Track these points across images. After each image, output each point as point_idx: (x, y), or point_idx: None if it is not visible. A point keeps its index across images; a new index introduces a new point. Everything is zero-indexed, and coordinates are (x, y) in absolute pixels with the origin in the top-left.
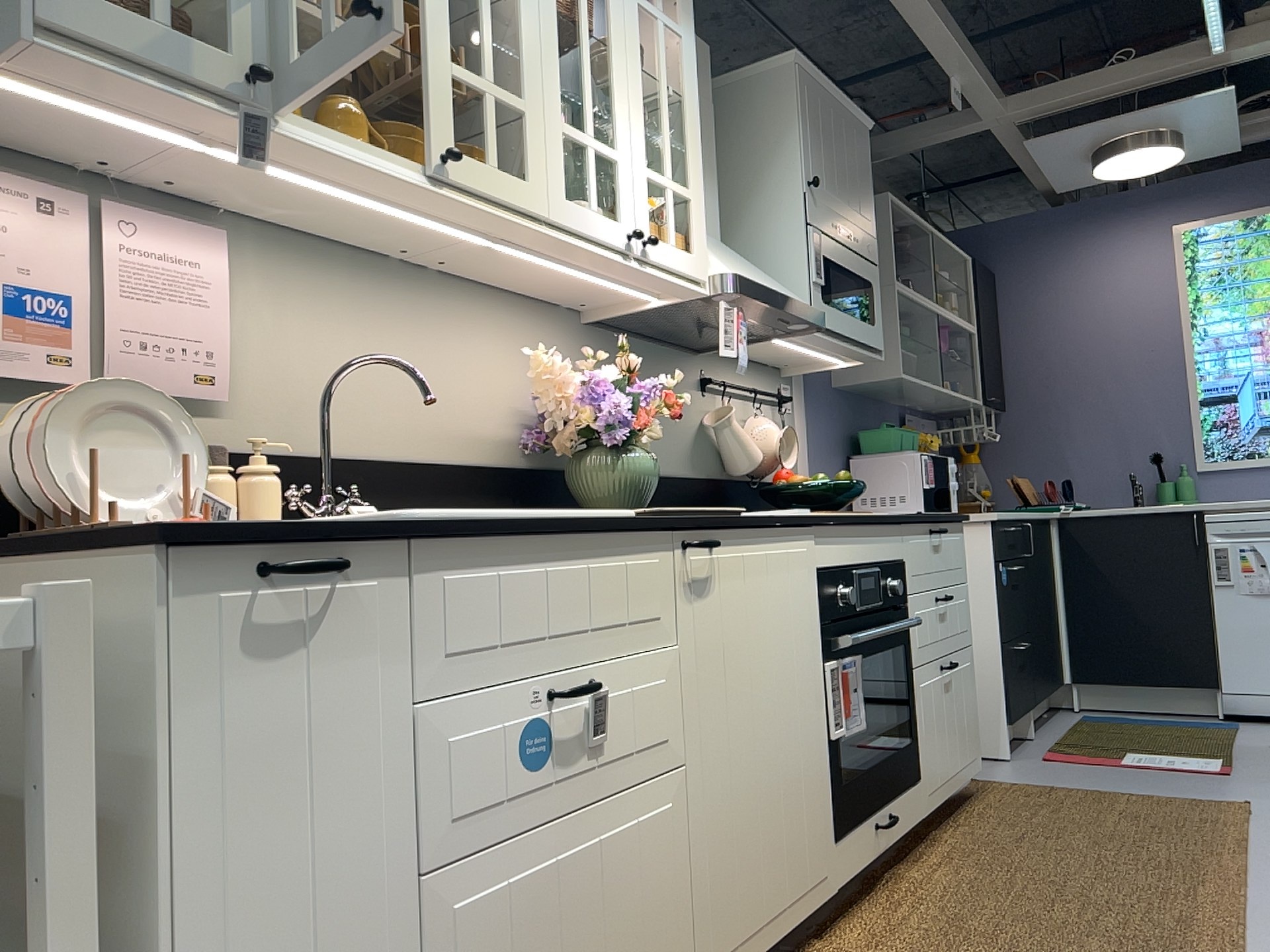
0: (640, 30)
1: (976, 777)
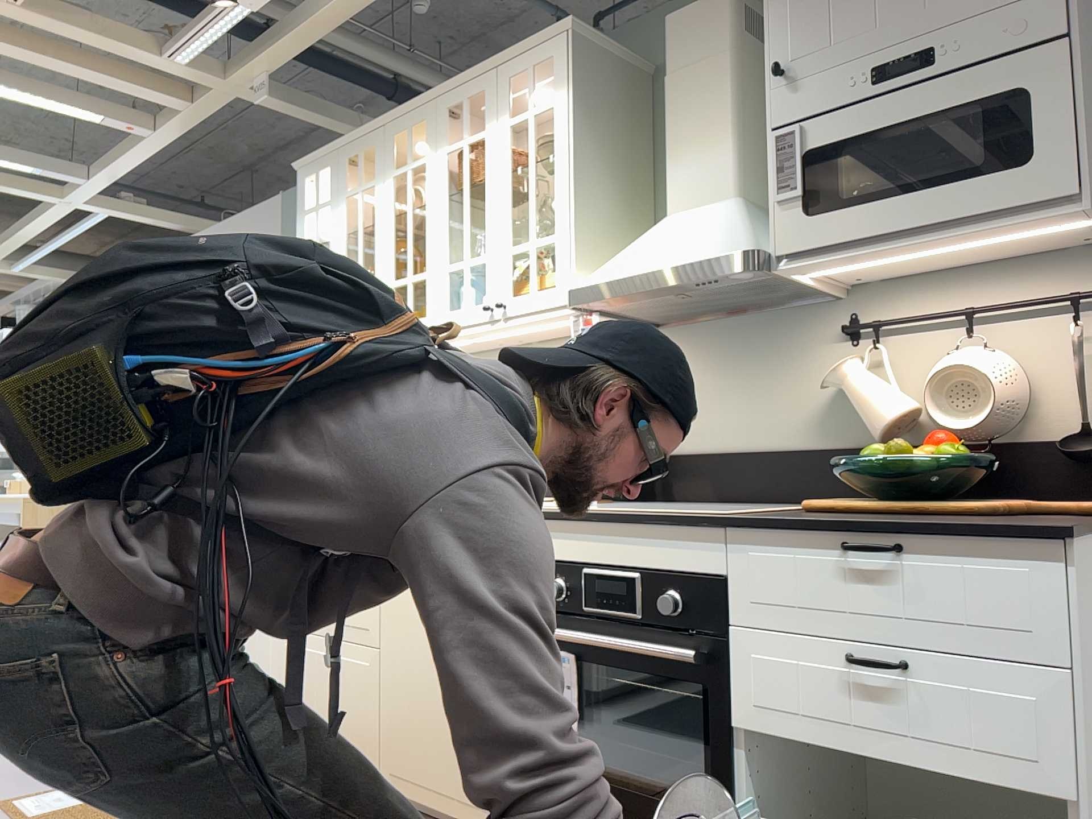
0: (508, 147)
1: None
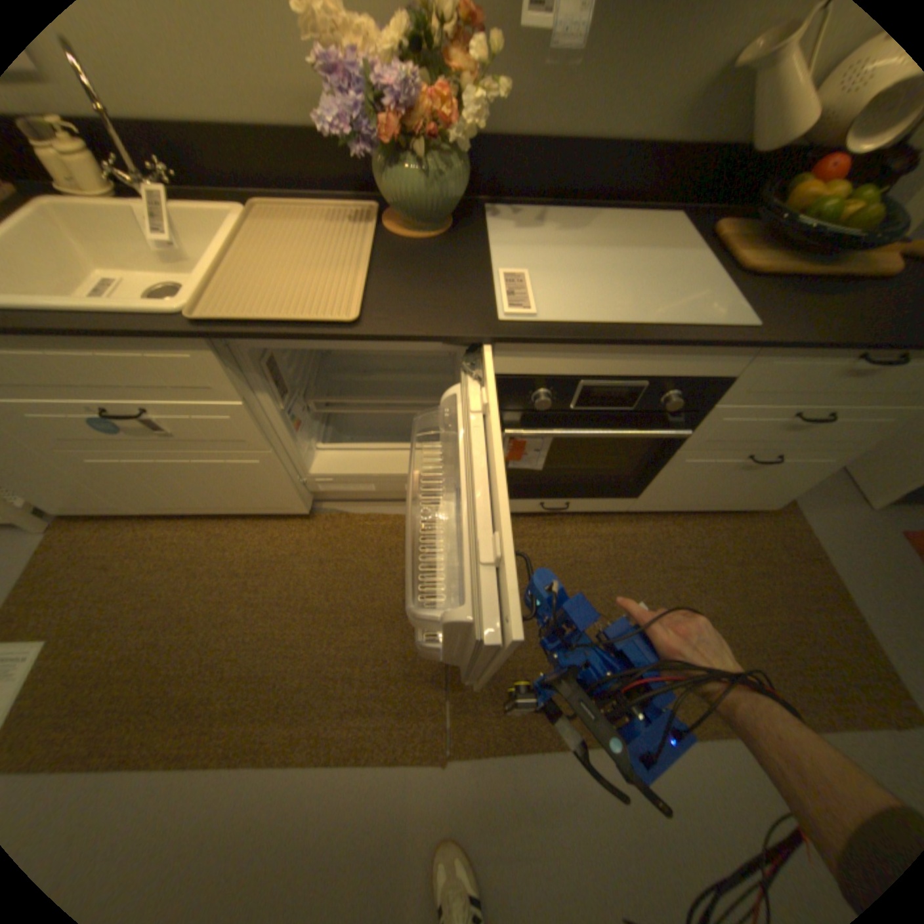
0: None
1: (803, 501)
